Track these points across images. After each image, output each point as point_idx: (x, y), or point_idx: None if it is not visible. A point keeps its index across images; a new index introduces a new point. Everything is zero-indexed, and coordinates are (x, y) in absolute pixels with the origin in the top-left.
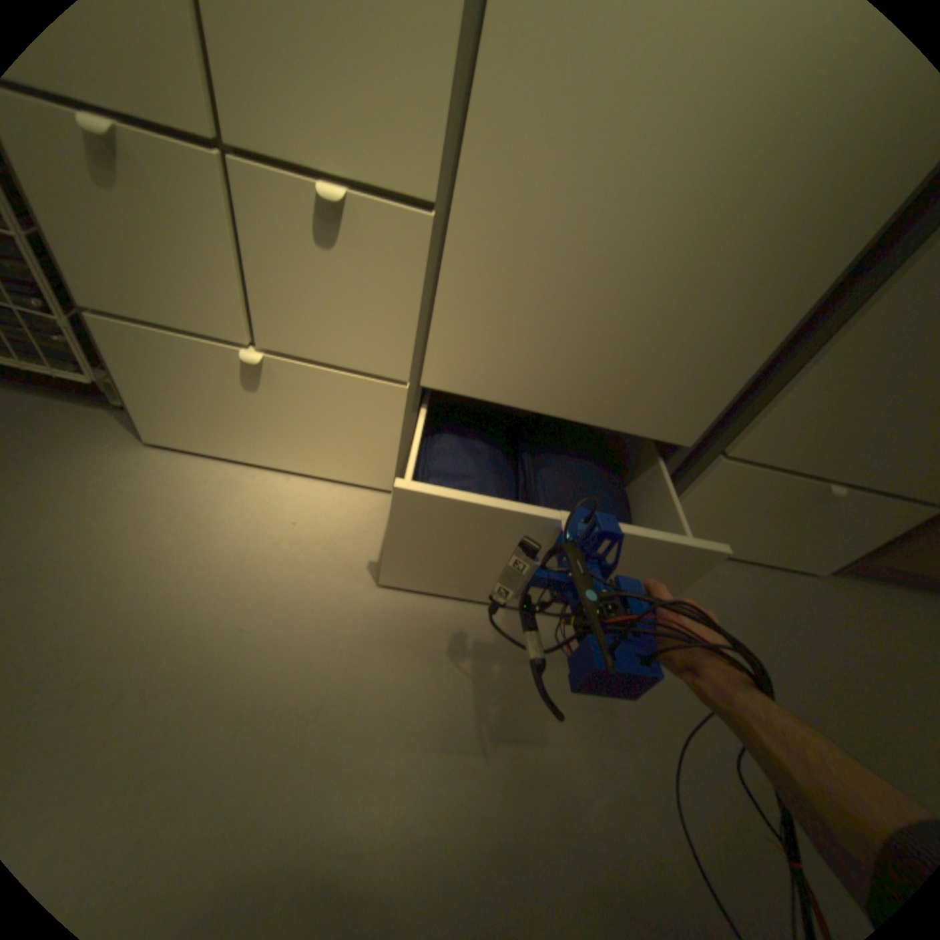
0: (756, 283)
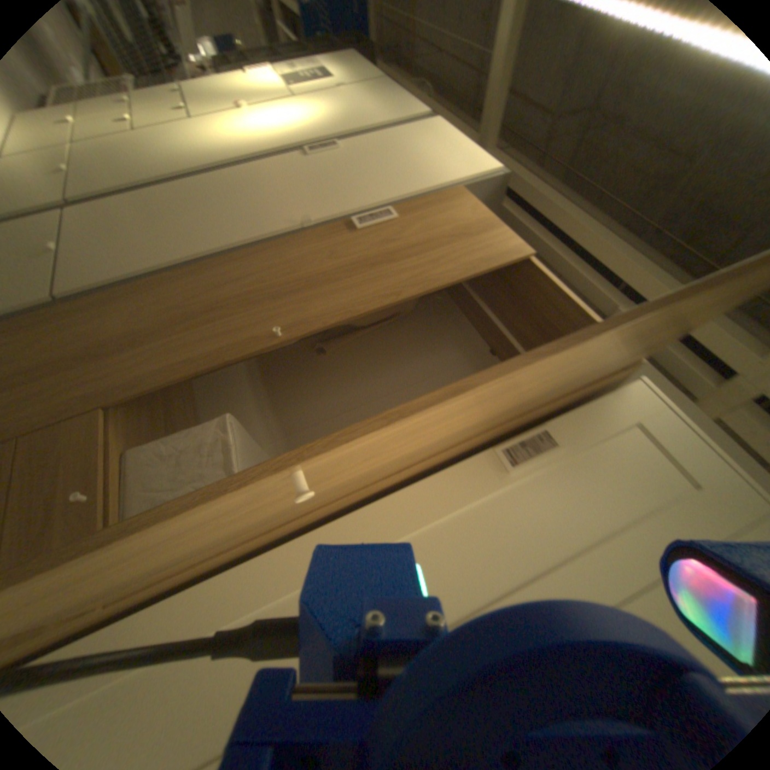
0: (138, 170)
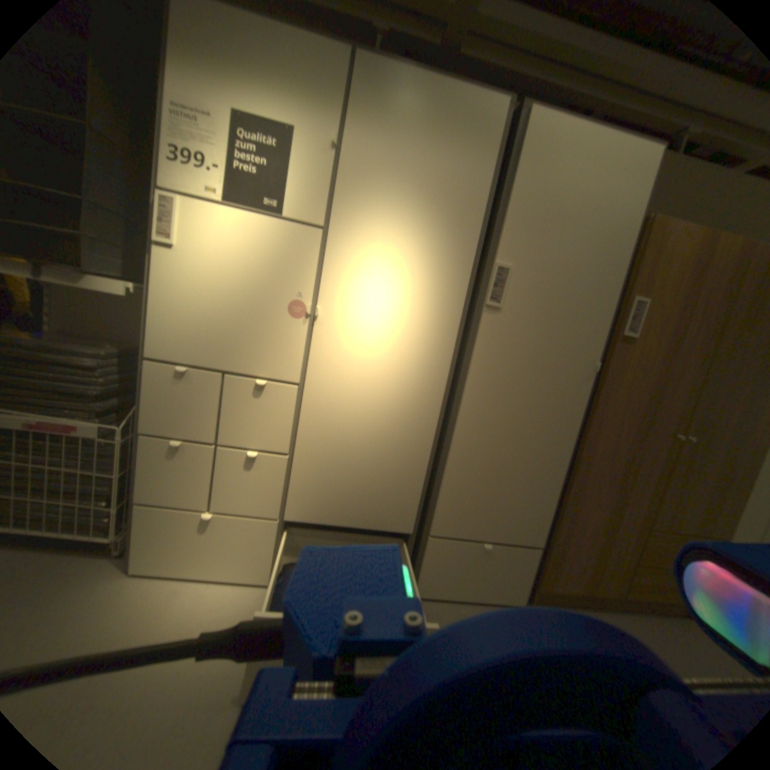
0: (403, 468)
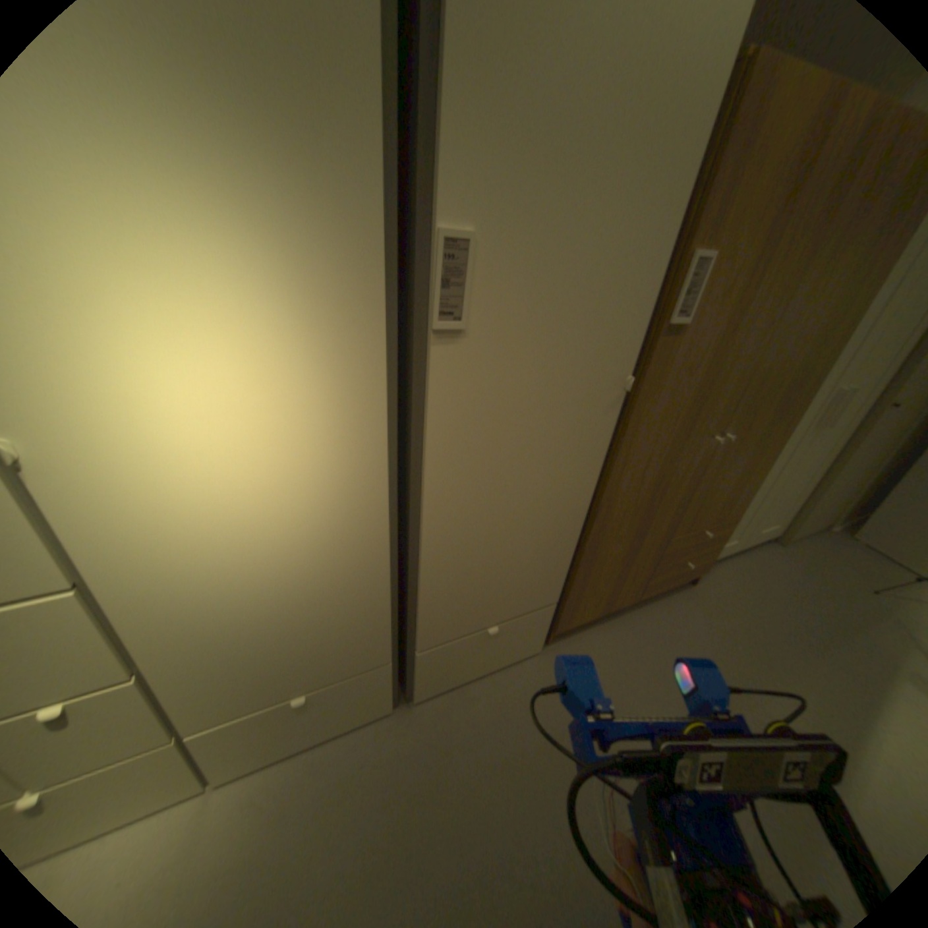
0: (352, 608)
